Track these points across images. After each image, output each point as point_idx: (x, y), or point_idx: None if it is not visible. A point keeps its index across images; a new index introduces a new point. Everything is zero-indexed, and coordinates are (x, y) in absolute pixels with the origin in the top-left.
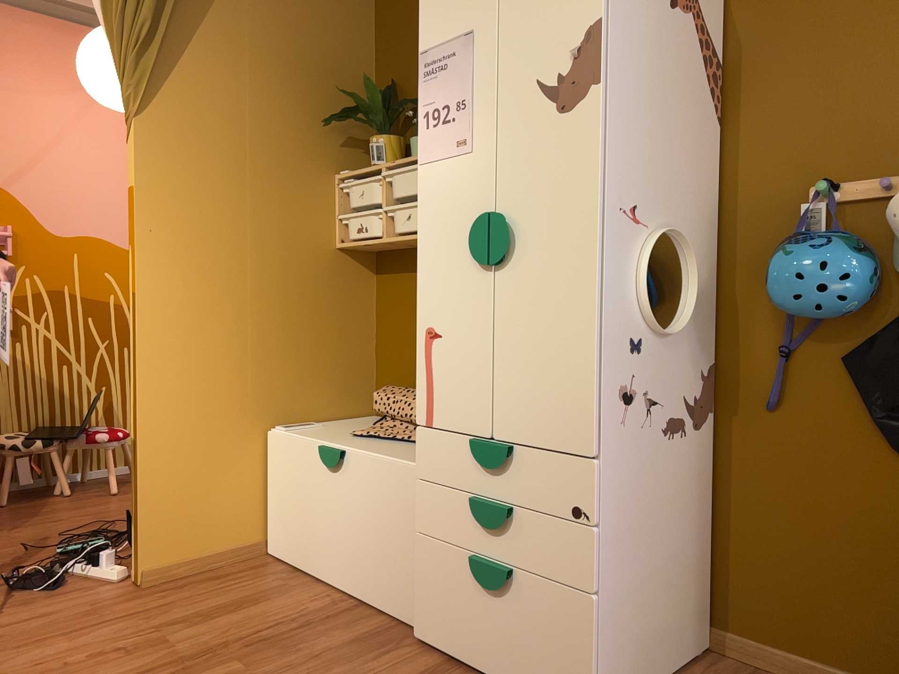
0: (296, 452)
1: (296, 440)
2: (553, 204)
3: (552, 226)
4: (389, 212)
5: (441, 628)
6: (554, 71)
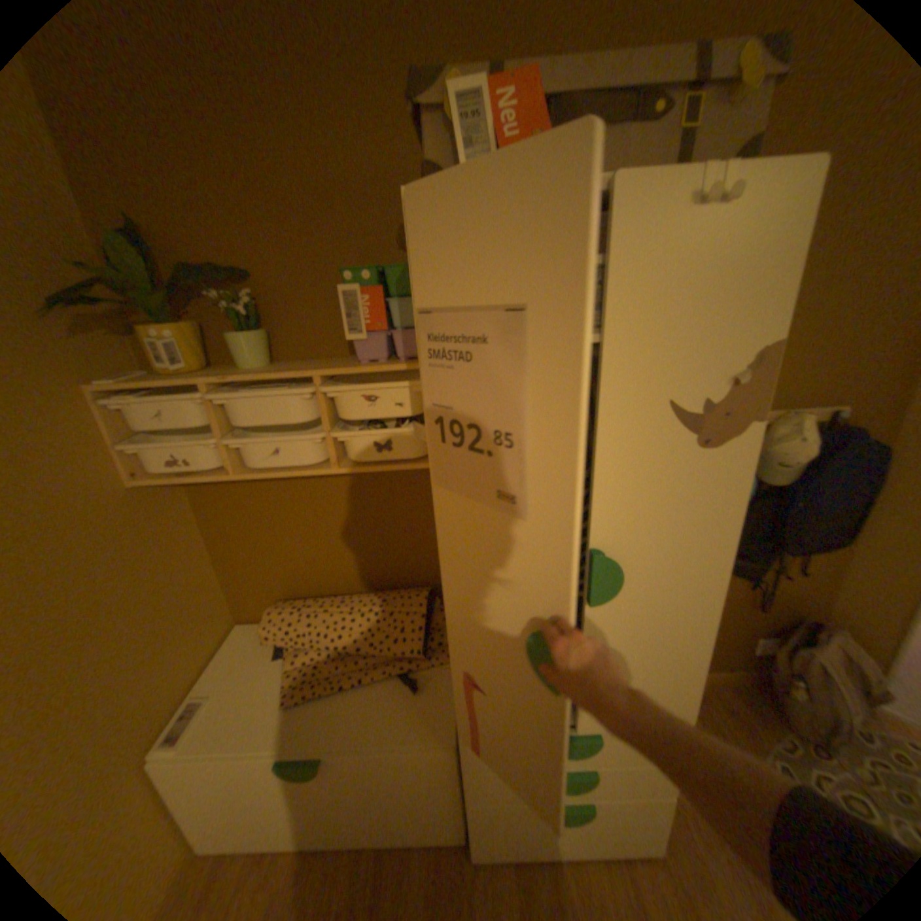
0: (222, 772)
1: (218, 762)
2: (675, 544)
3: (671, 564)
4: (231, 441)
5: (507, 850)
6: (699, 393)
